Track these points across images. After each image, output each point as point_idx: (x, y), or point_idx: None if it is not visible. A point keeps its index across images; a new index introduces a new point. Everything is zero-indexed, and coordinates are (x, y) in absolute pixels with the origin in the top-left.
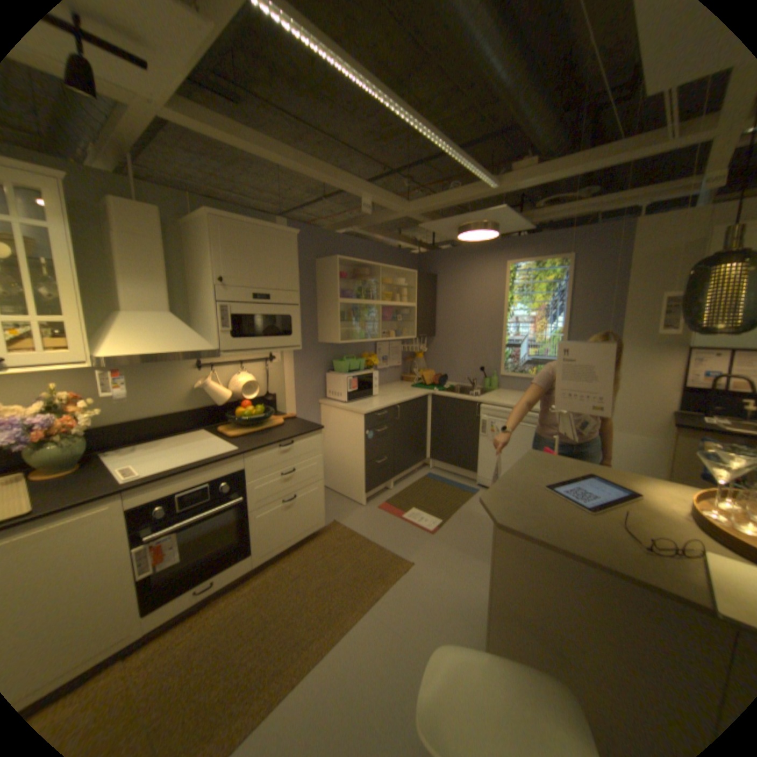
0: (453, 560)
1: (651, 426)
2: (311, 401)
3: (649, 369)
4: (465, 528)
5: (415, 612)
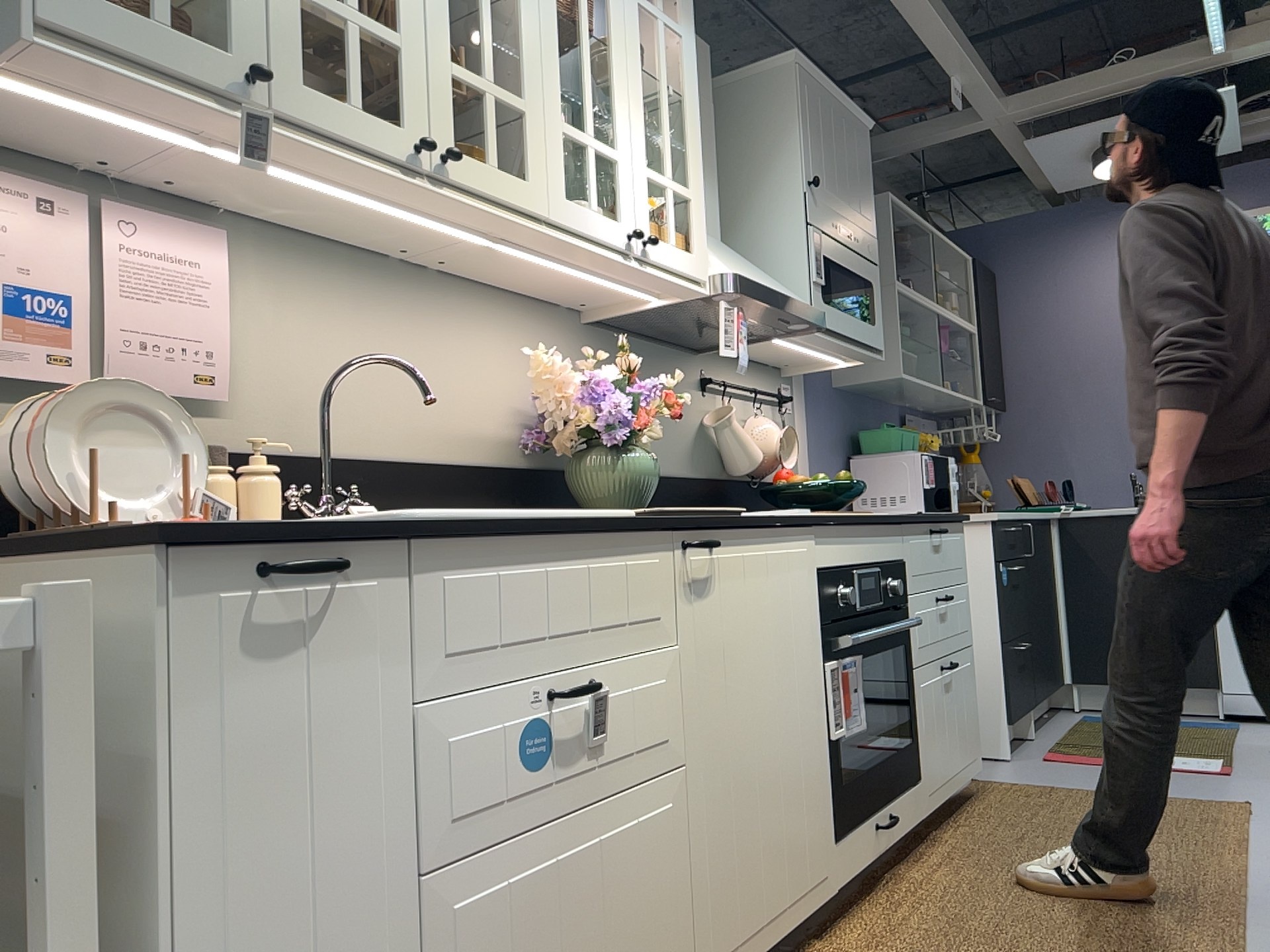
0: None
1: None
2: None
3: None
4: None
5: None
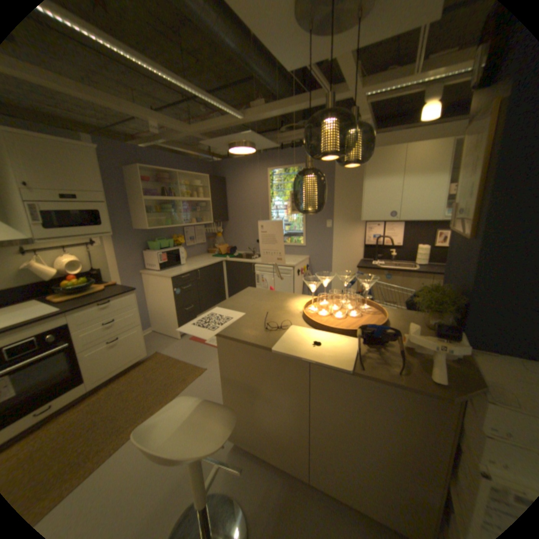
0: None
1: (351, 269)
2: (134, 272)
3: (348, 235)
4: None
5: (201, 396)
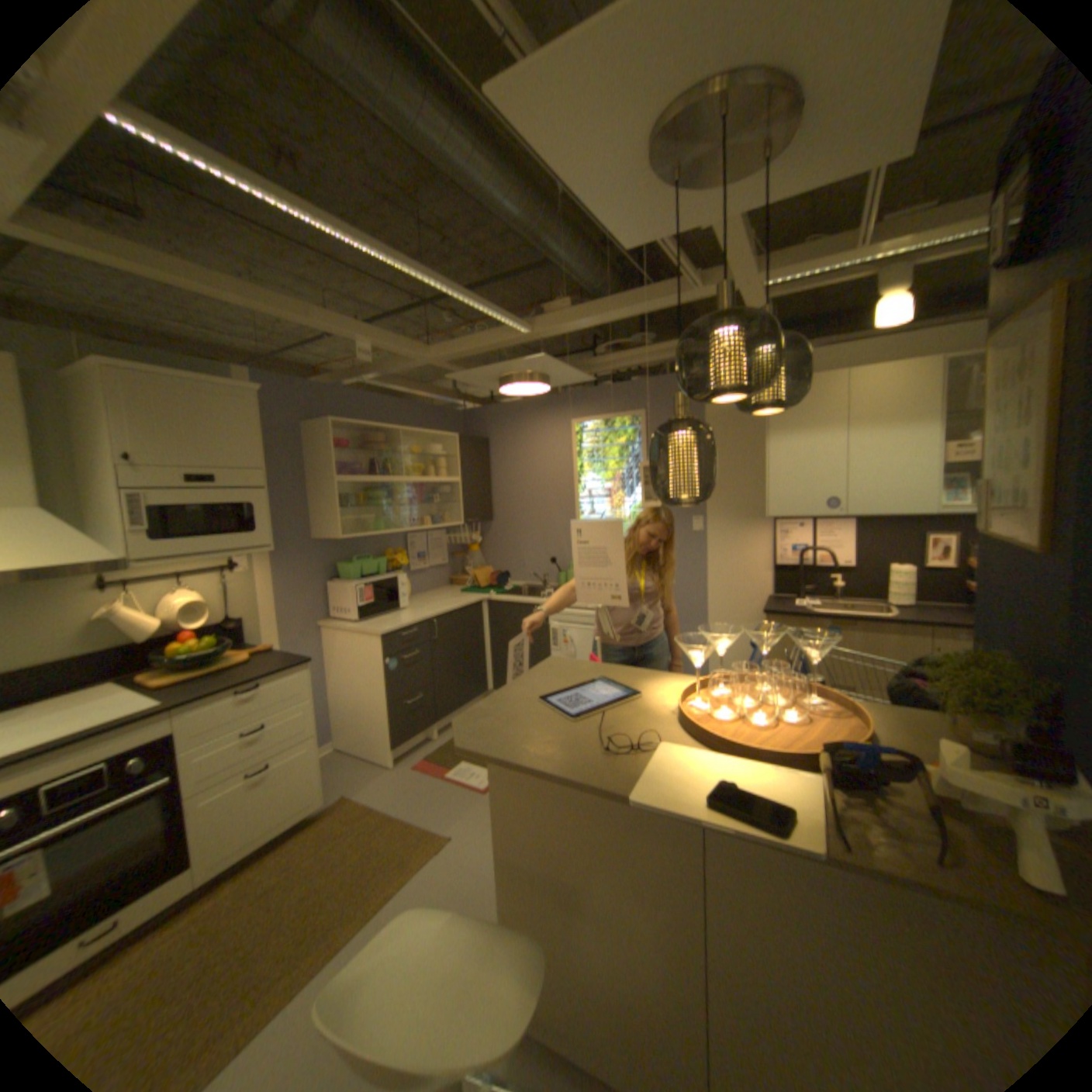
0: None
1: (748, 616)
2: (305, 625)
3: (737, 546)
4: None
5: (441, 904)
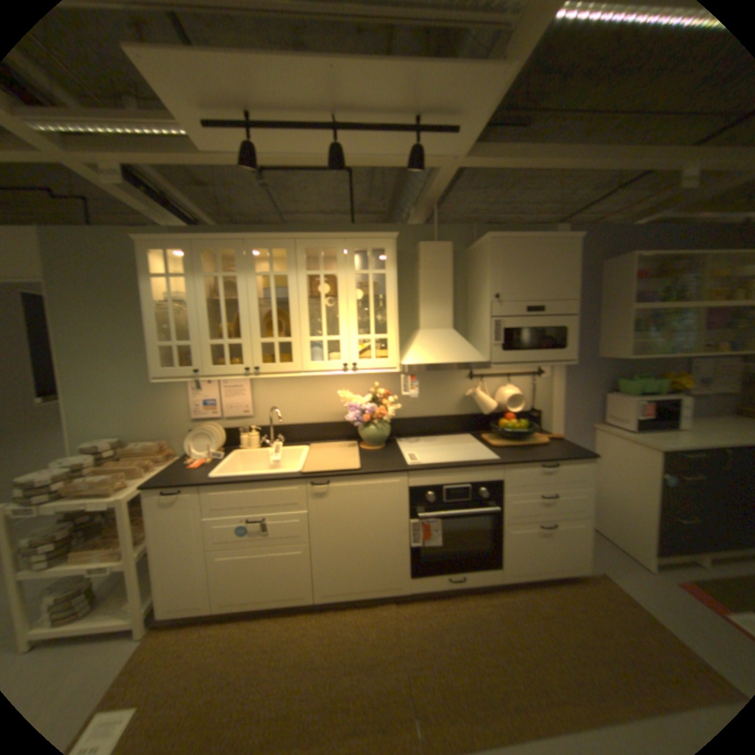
0: None
1: None
2: (583, 425)
3: None
4: None
5: None
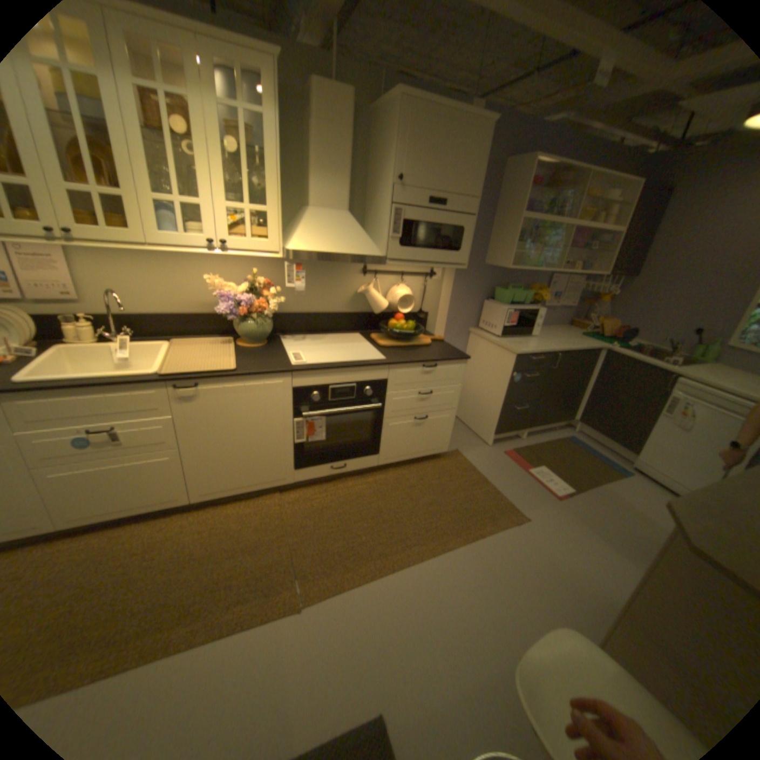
0: (578, 535)
1: None
2: (461, 328)
3: None
4: (602, 508)
5: (520, 565)
